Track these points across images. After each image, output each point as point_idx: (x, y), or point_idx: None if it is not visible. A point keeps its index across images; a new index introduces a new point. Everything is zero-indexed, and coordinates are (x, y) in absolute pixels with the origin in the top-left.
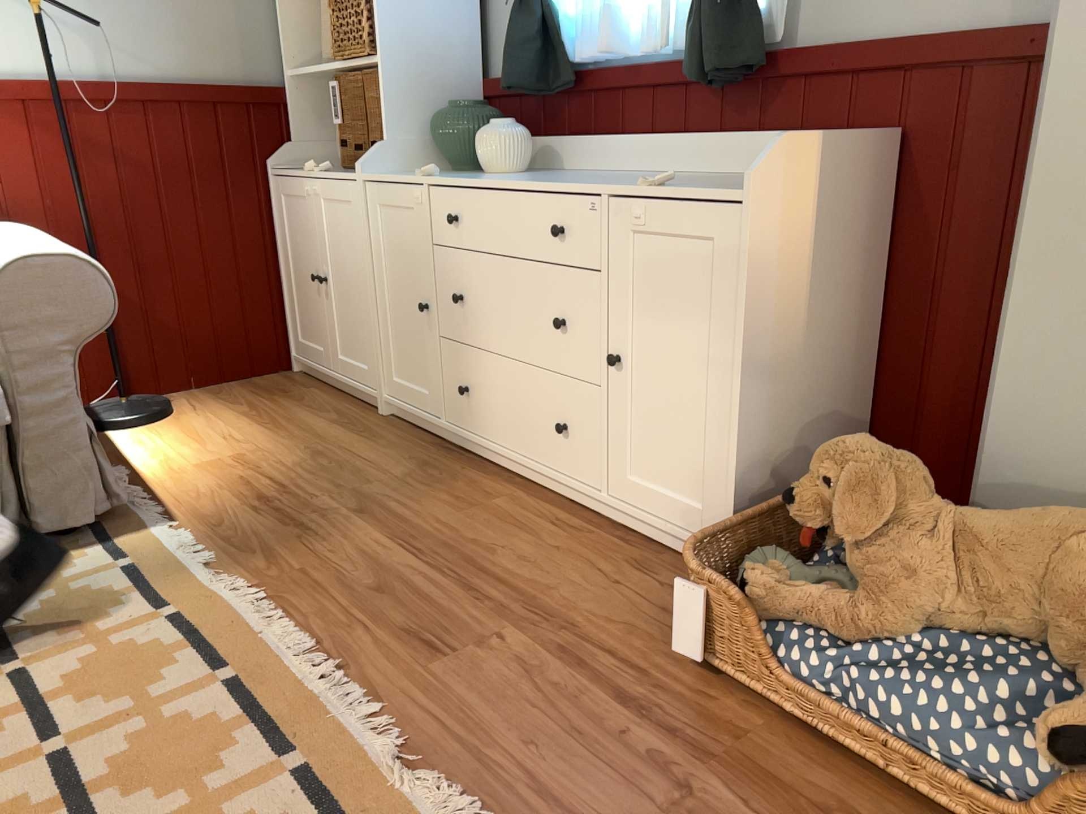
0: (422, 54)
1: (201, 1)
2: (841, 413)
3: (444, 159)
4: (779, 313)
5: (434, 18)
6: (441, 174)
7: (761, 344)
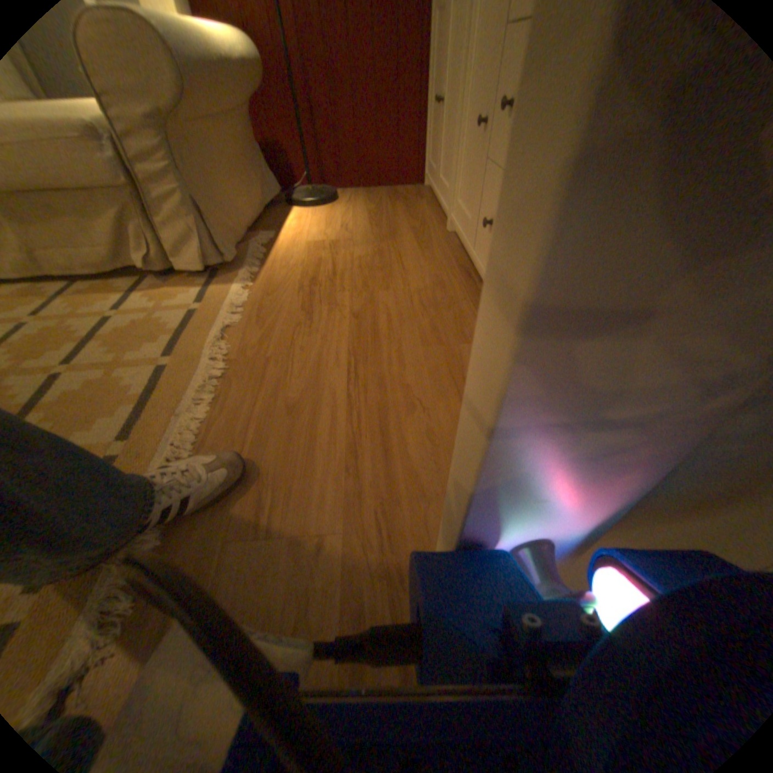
0: None
1: None
2: None
3: None
4: None
5: None
6: None
7: None
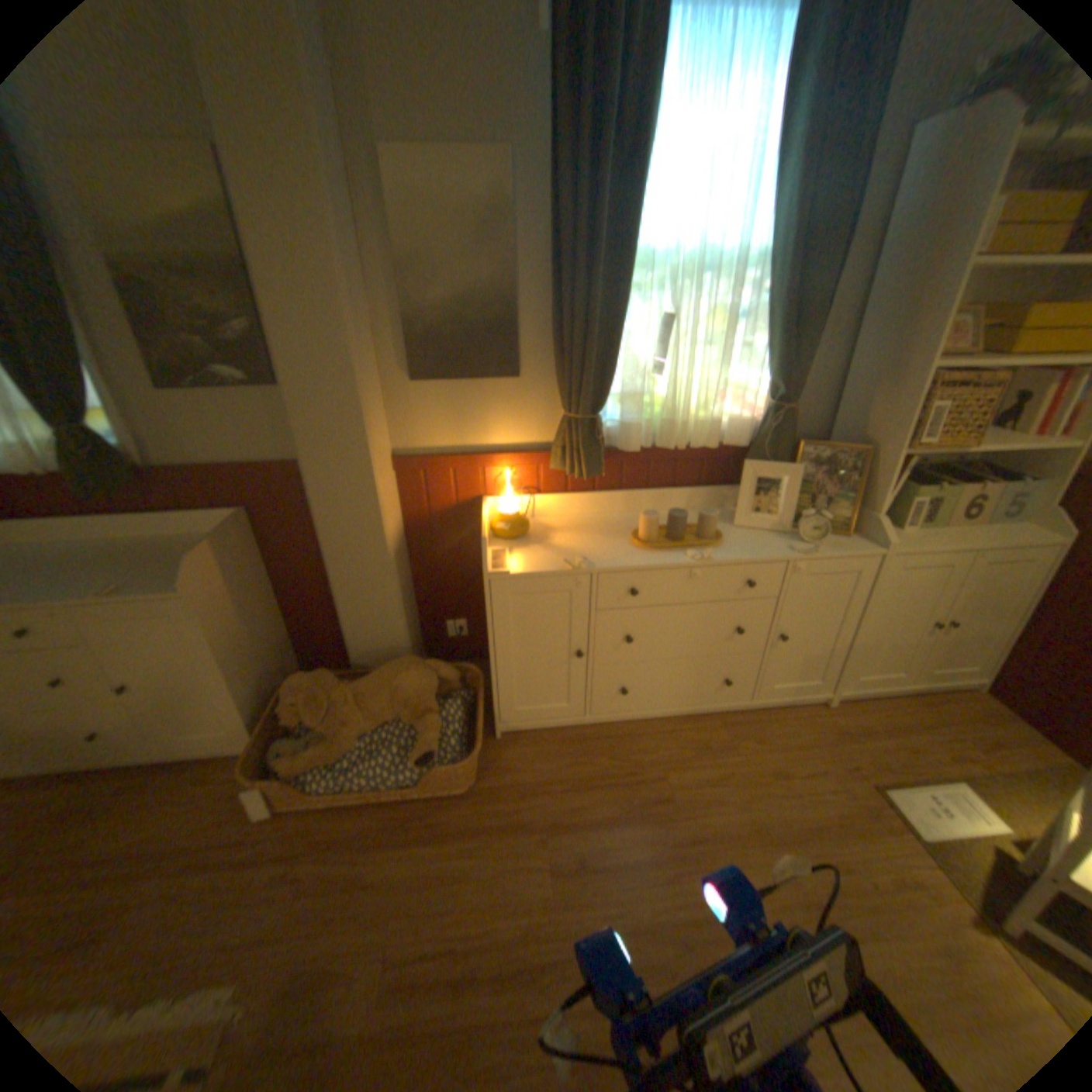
0: None
1: None
2: (275, 642)
3: None
4: (226, 630)
5: None
6: None
7: (224, 651)
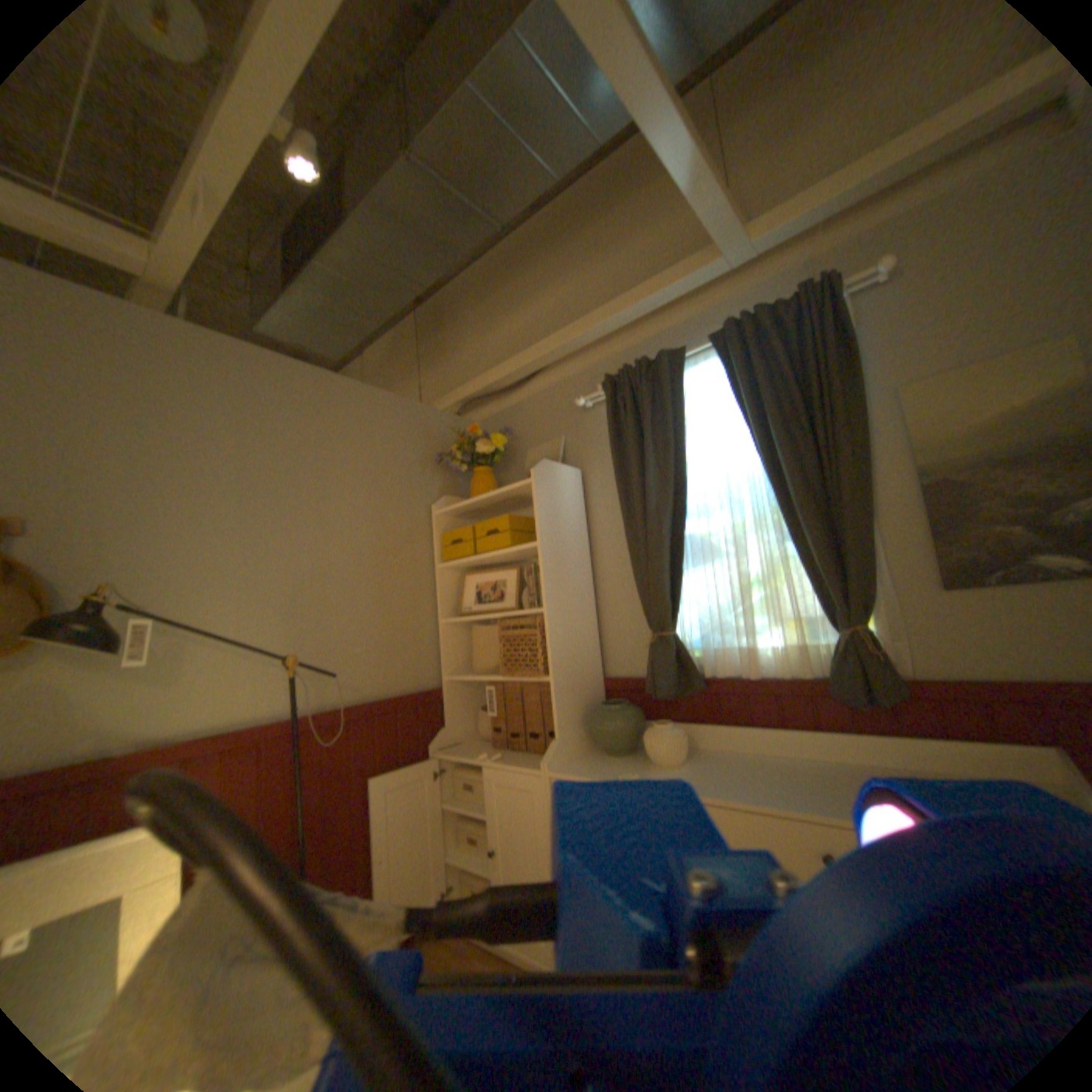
0: (574, 667)
1: (392, 635)
2: None
3: (592, 740)
4: None
5: (579, 642)
6: (606, 759)
7: None
